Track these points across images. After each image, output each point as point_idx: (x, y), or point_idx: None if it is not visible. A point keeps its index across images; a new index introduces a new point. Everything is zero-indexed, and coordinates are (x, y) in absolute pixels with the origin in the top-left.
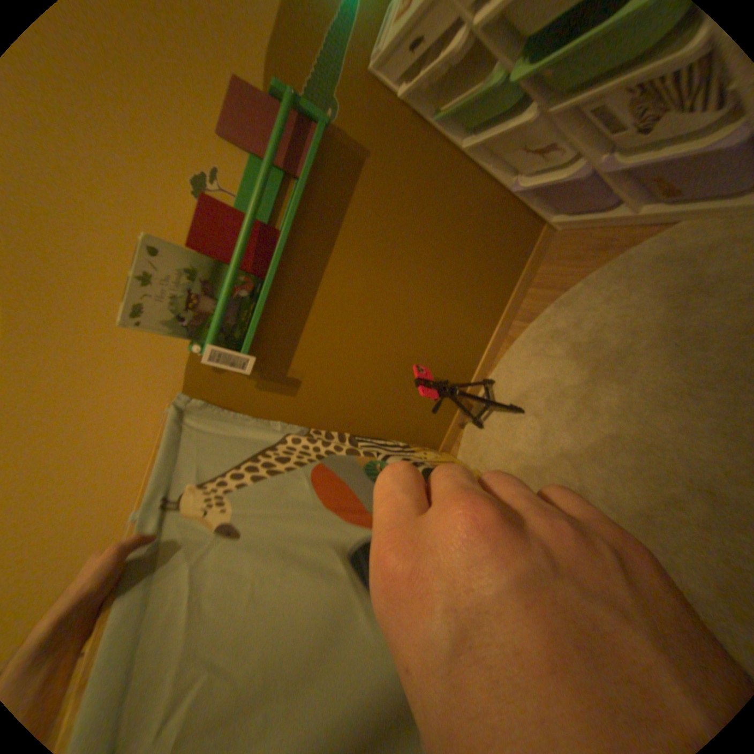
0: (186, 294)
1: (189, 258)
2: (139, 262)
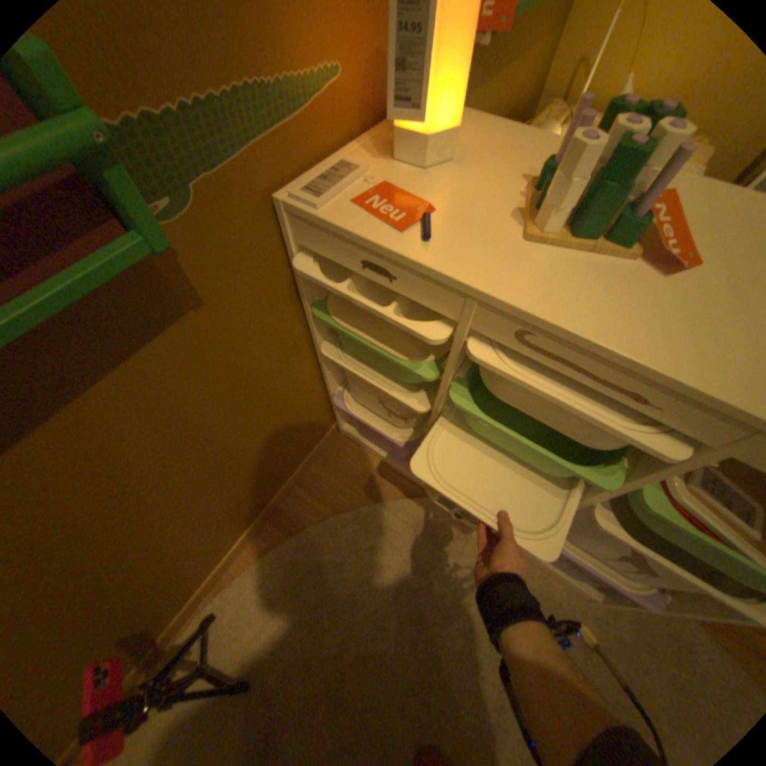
0: None
1: None
2: None
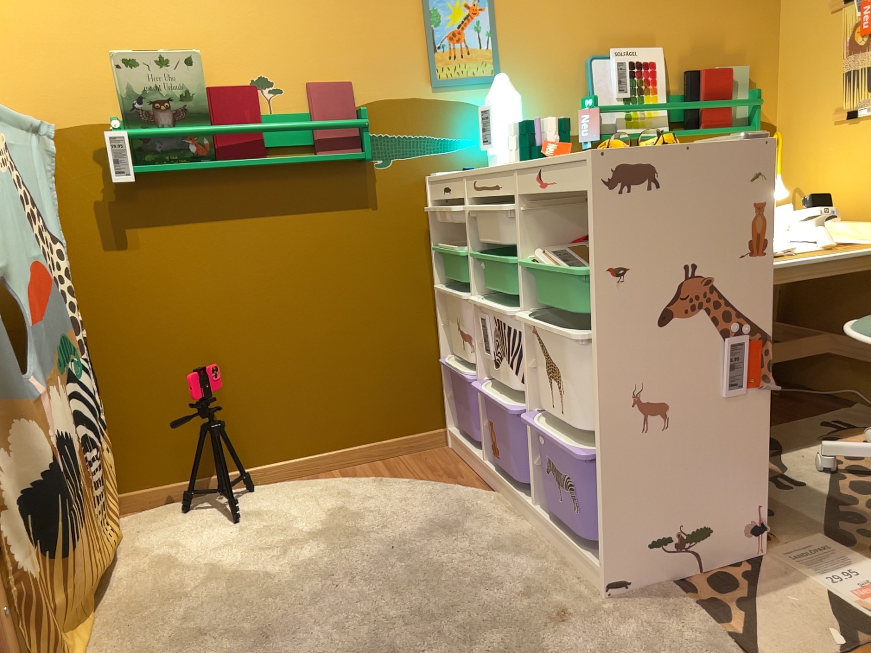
0: (168, 99)
1: (200, 91)
2: (177, 56)
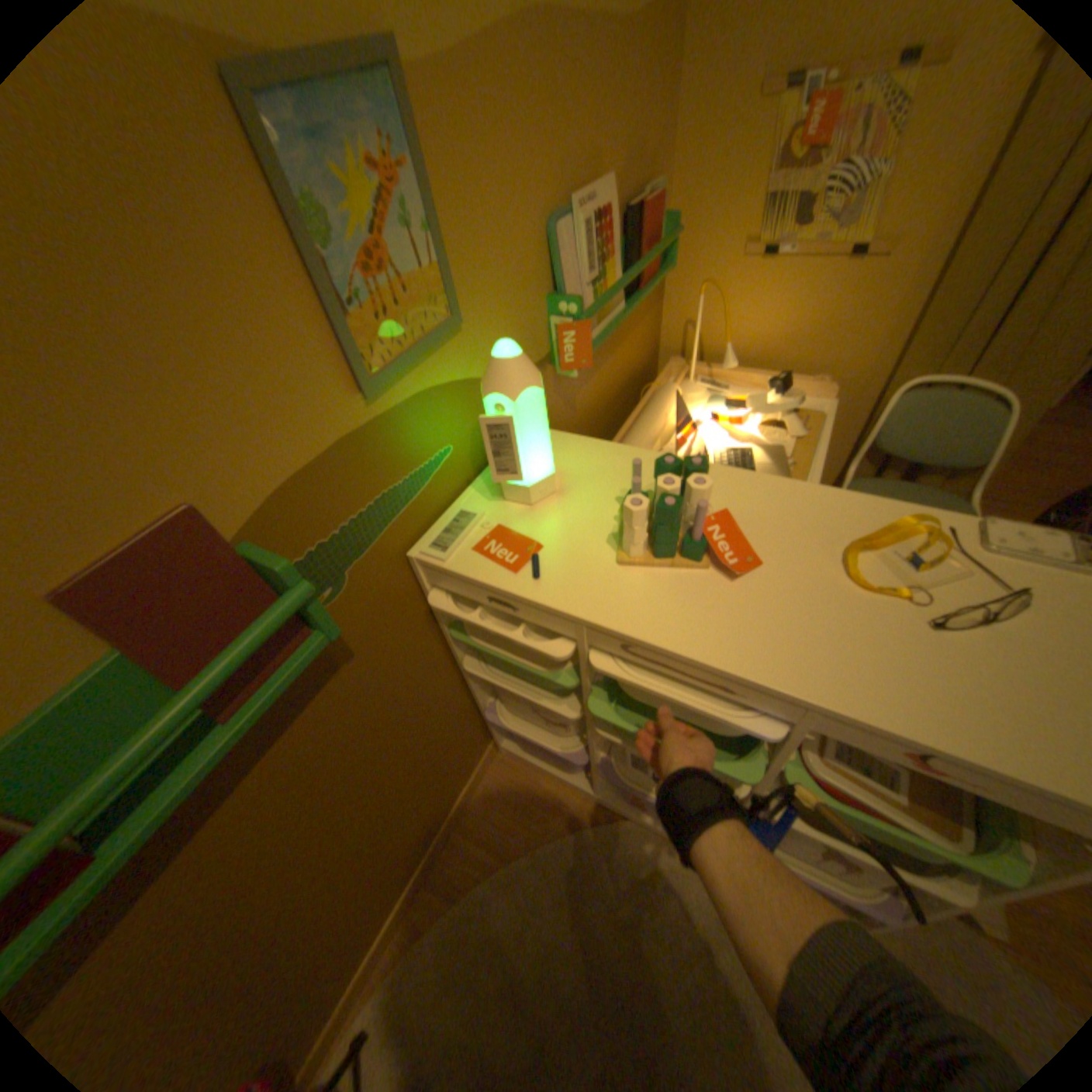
0: None
1: None
2: None
